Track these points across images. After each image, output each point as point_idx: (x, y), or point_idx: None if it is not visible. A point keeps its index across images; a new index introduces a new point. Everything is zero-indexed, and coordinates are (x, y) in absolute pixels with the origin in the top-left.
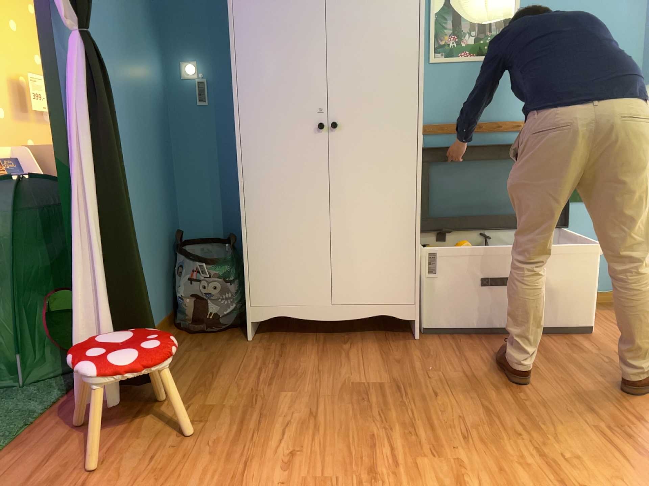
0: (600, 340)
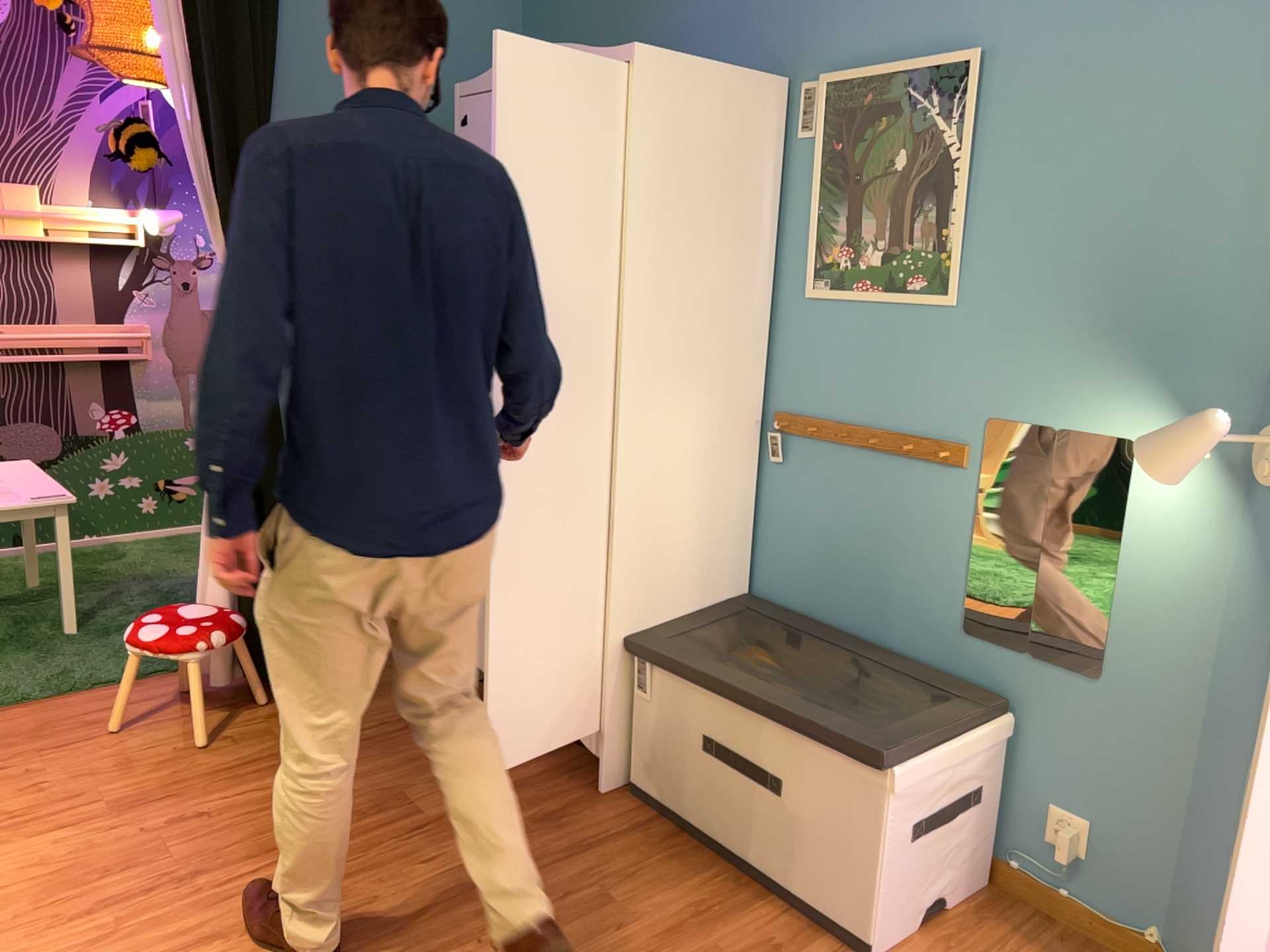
0: None
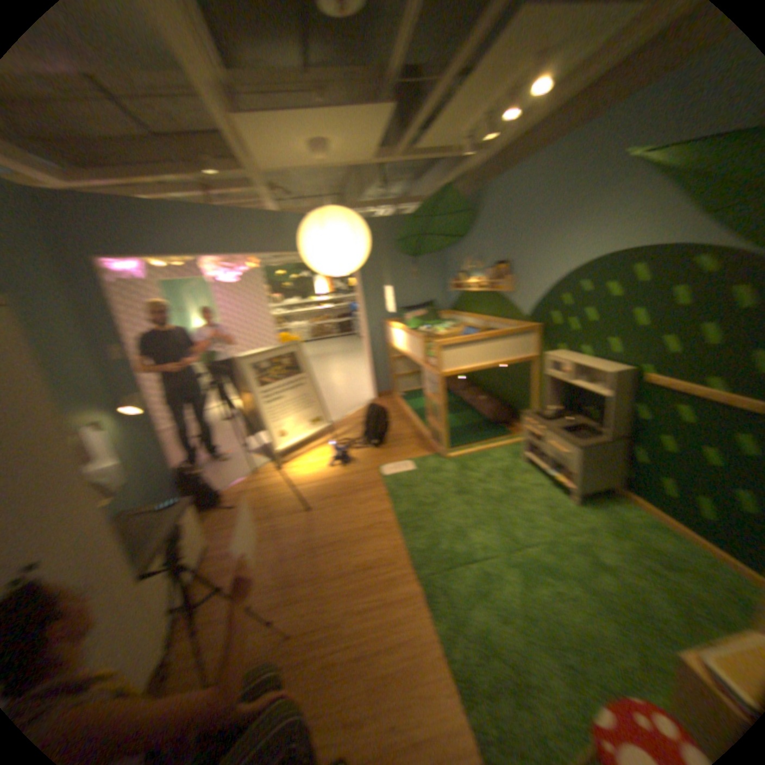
0: (220, 545)
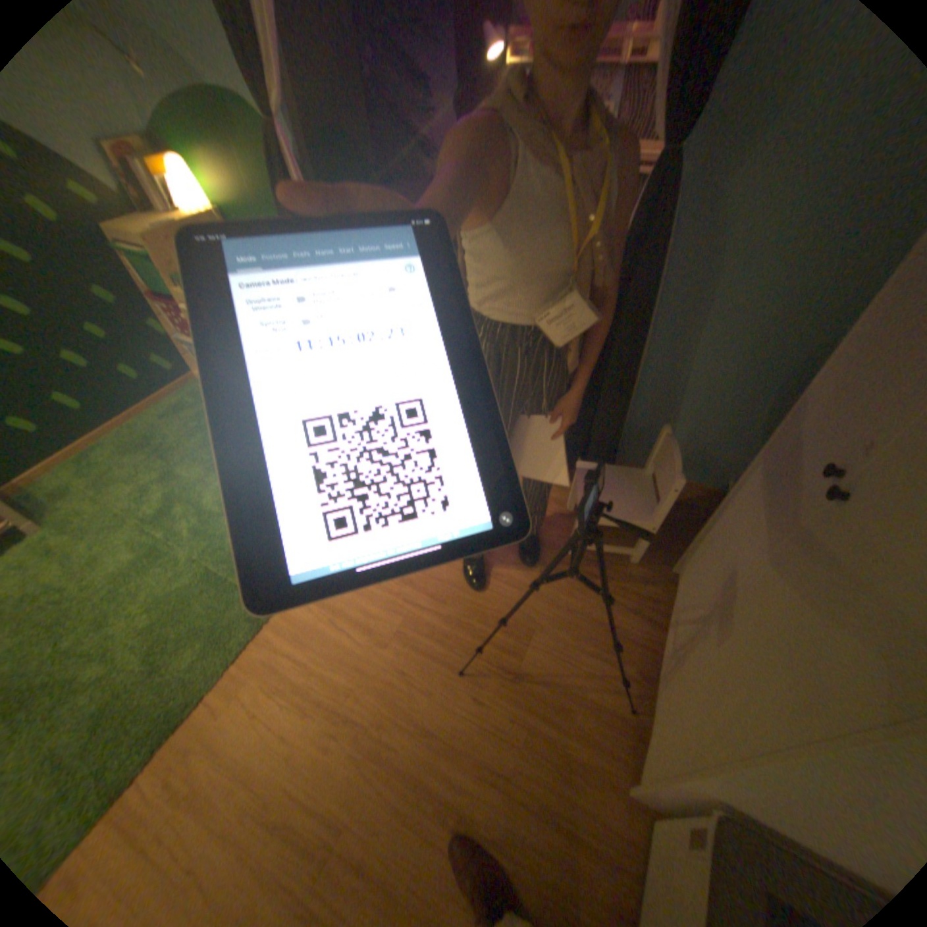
0: None
